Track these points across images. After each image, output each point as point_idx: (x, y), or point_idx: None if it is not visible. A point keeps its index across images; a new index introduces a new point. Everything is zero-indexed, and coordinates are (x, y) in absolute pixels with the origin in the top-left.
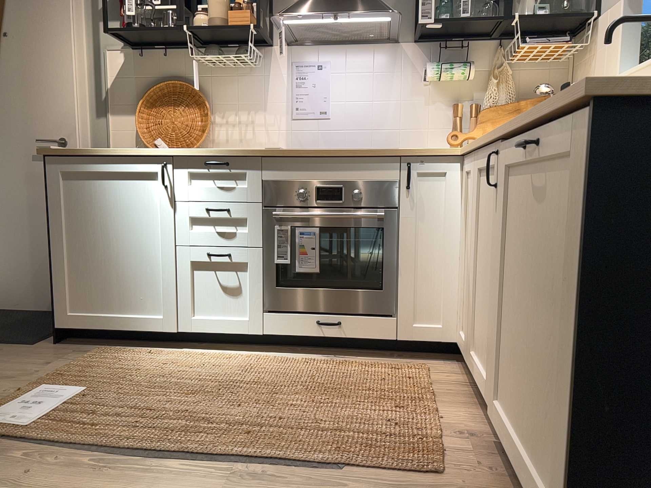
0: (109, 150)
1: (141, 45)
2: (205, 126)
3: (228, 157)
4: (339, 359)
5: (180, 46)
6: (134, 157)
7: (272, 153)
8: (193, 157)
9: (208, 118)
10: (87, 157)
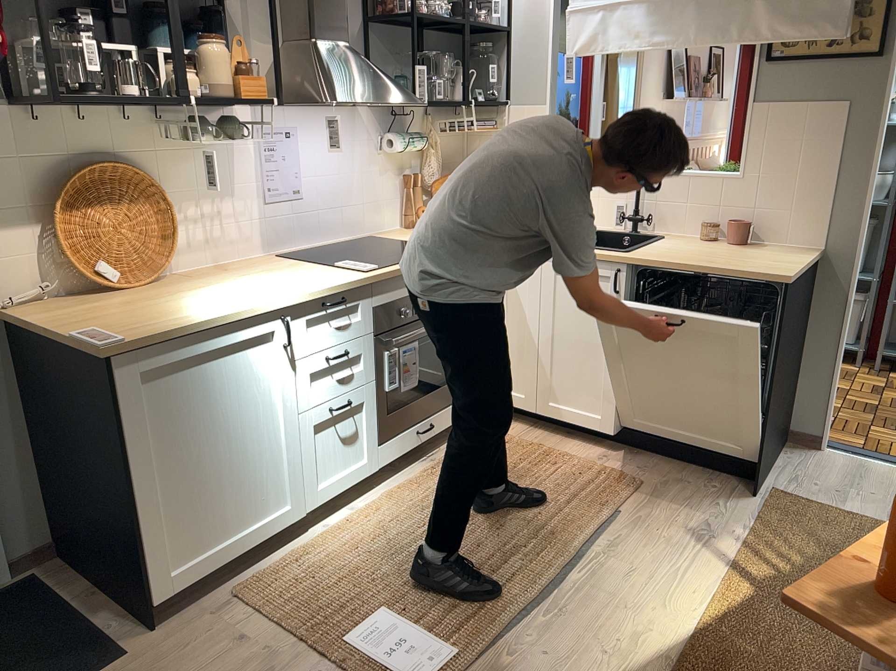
0: (214, 318)
1: (33, 99)
2: (167, 231)
3: (345, 290)
4: (431, 456)
5: (103, 102)
6: (246, 319)
7: (383, 276)
8: (311, 300)
9: (176, 218)
10: (182, 337)
